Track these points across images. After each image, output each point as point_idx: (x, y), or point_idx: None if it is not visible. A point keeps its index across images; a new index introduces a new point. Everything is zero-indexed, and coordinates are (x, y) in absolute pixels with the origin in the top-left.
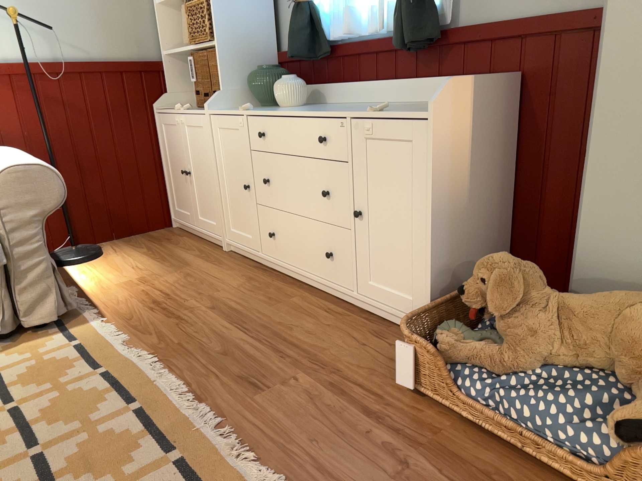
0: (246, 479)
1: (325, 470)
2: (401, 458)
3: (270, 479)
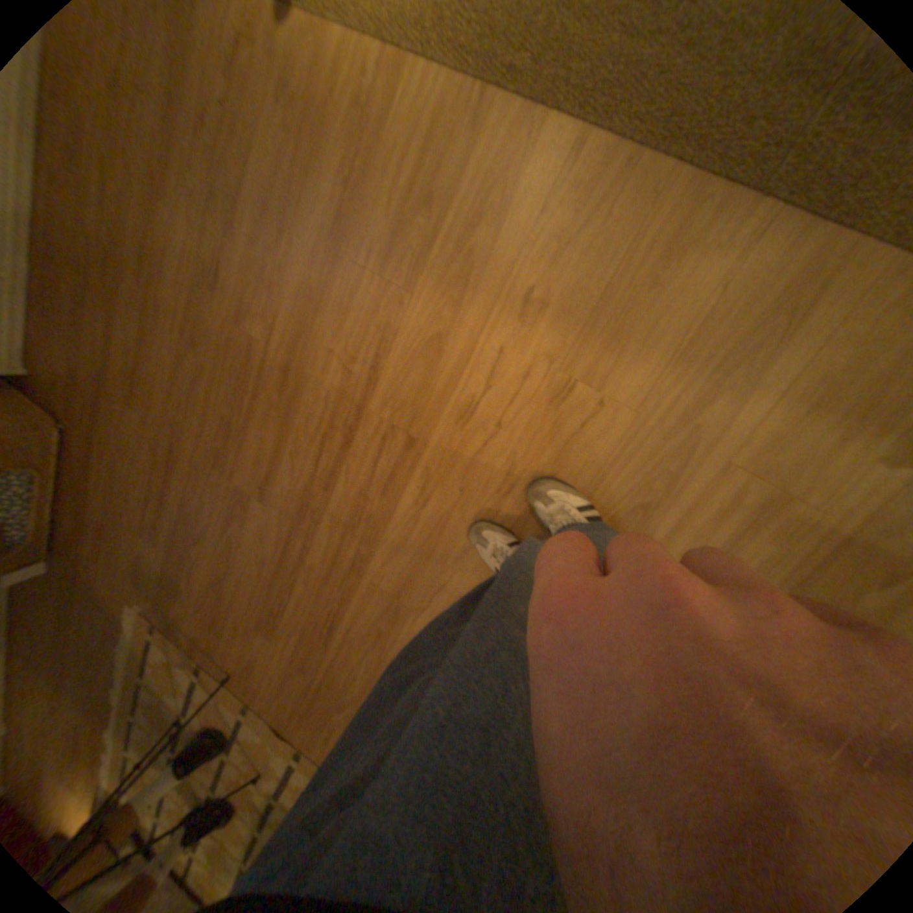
0: (121, 638)
1: (100, 598)
2: (77, 560)
3: (115, 626)
